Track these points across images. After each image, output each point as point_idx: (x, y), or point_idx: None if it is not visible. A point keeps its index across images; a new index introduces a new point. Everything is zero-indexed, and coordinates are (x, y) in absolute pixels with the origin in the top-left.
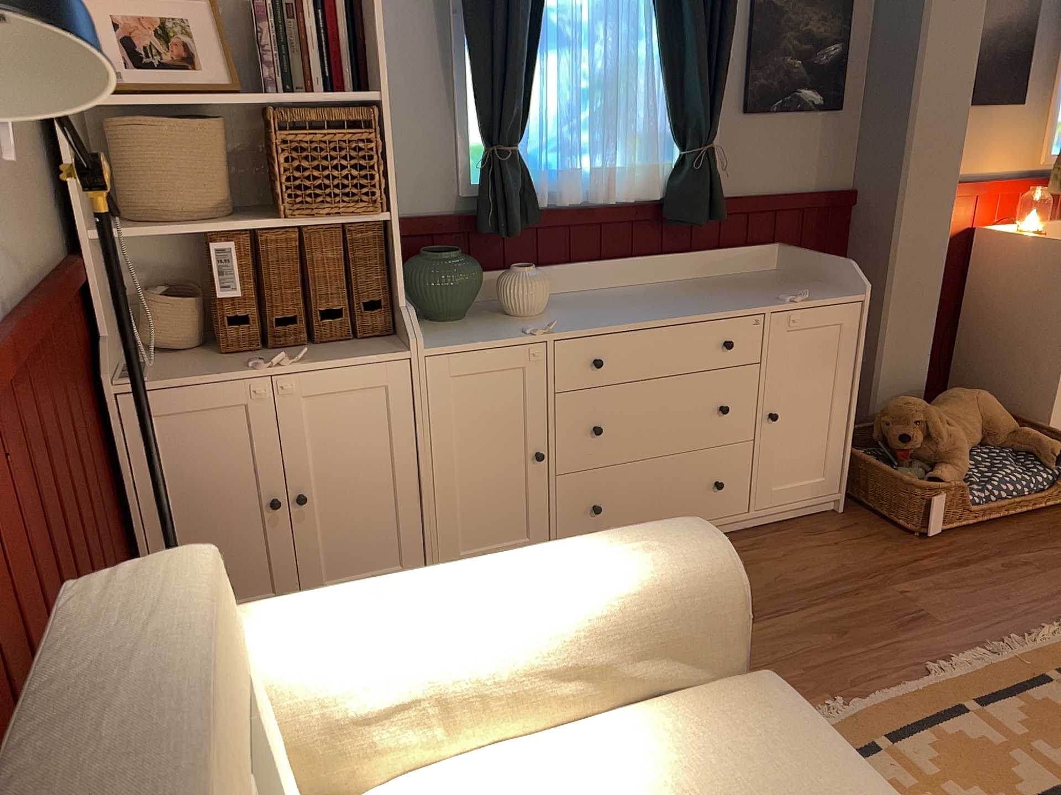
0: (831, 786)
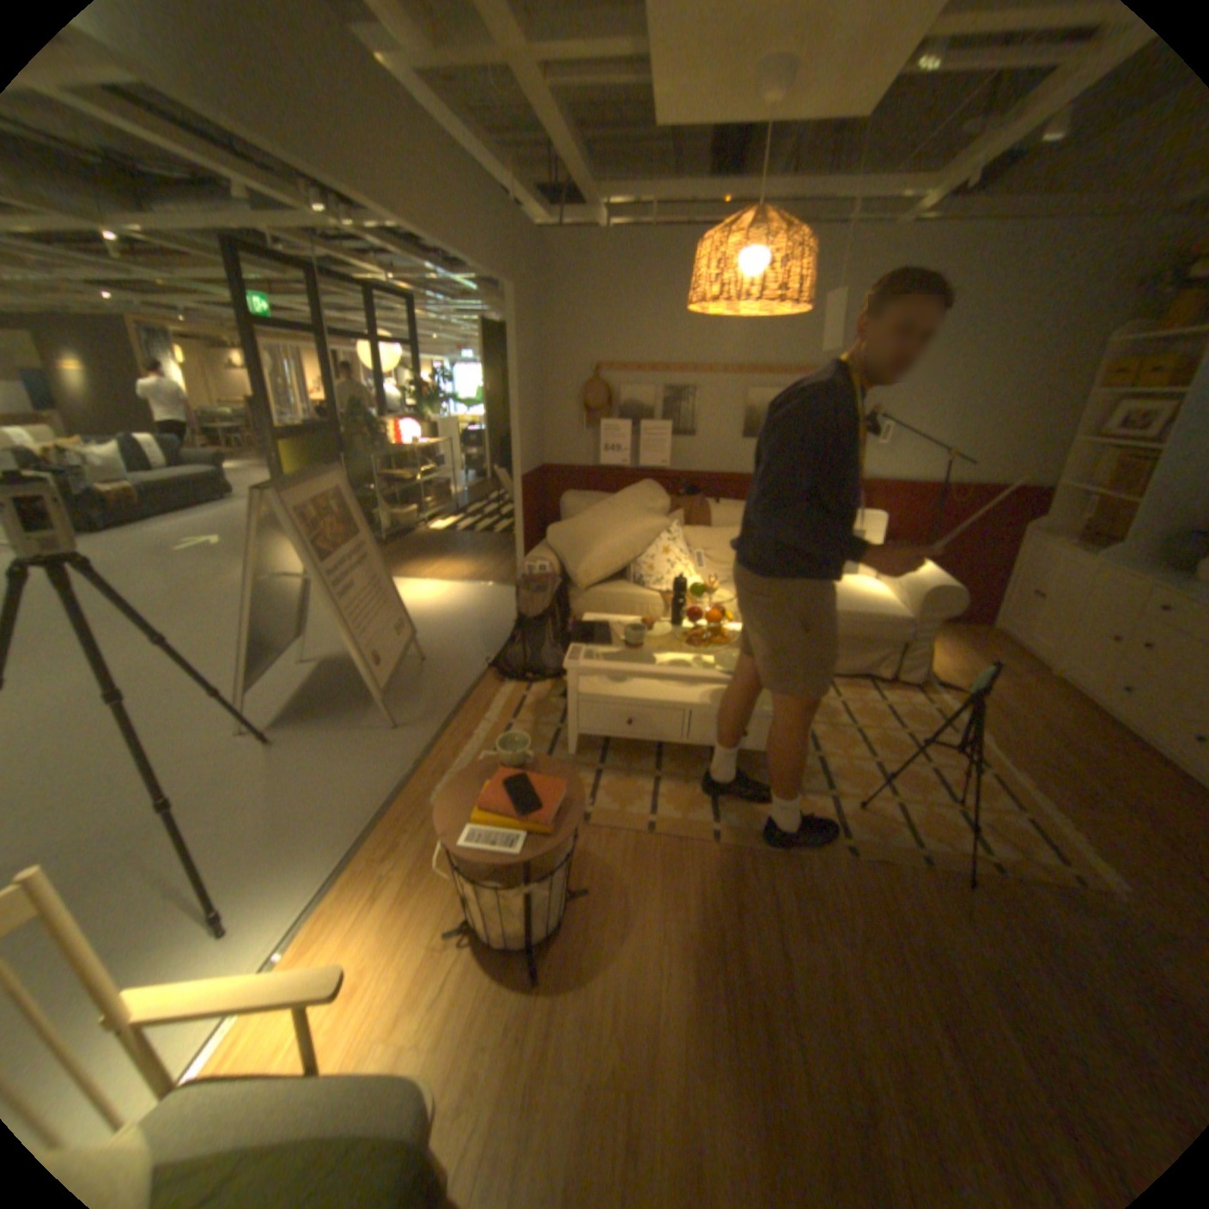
0: (865, 607)
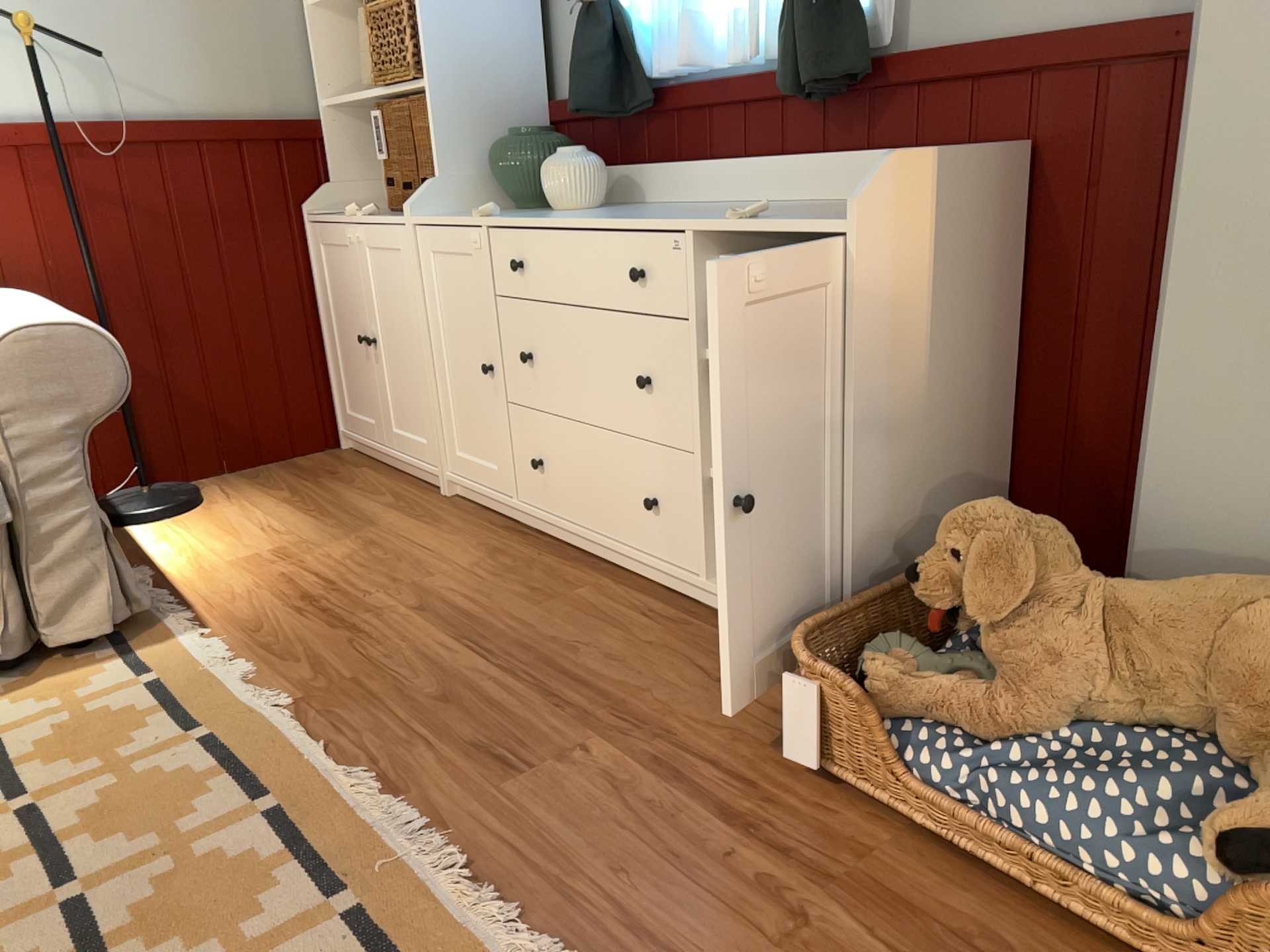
0: None
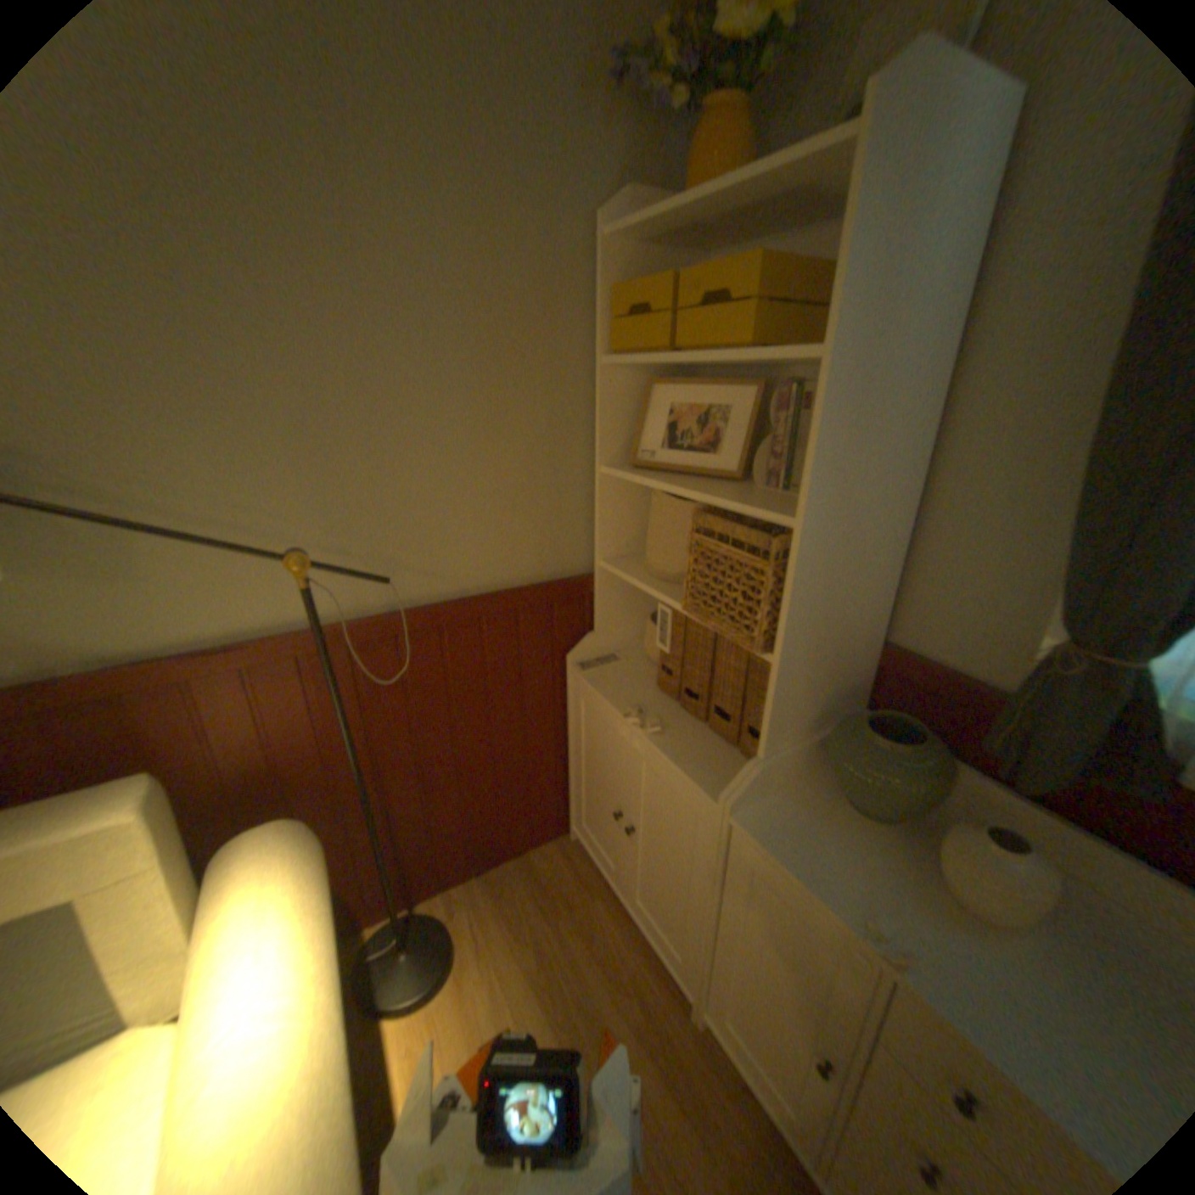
0: None
